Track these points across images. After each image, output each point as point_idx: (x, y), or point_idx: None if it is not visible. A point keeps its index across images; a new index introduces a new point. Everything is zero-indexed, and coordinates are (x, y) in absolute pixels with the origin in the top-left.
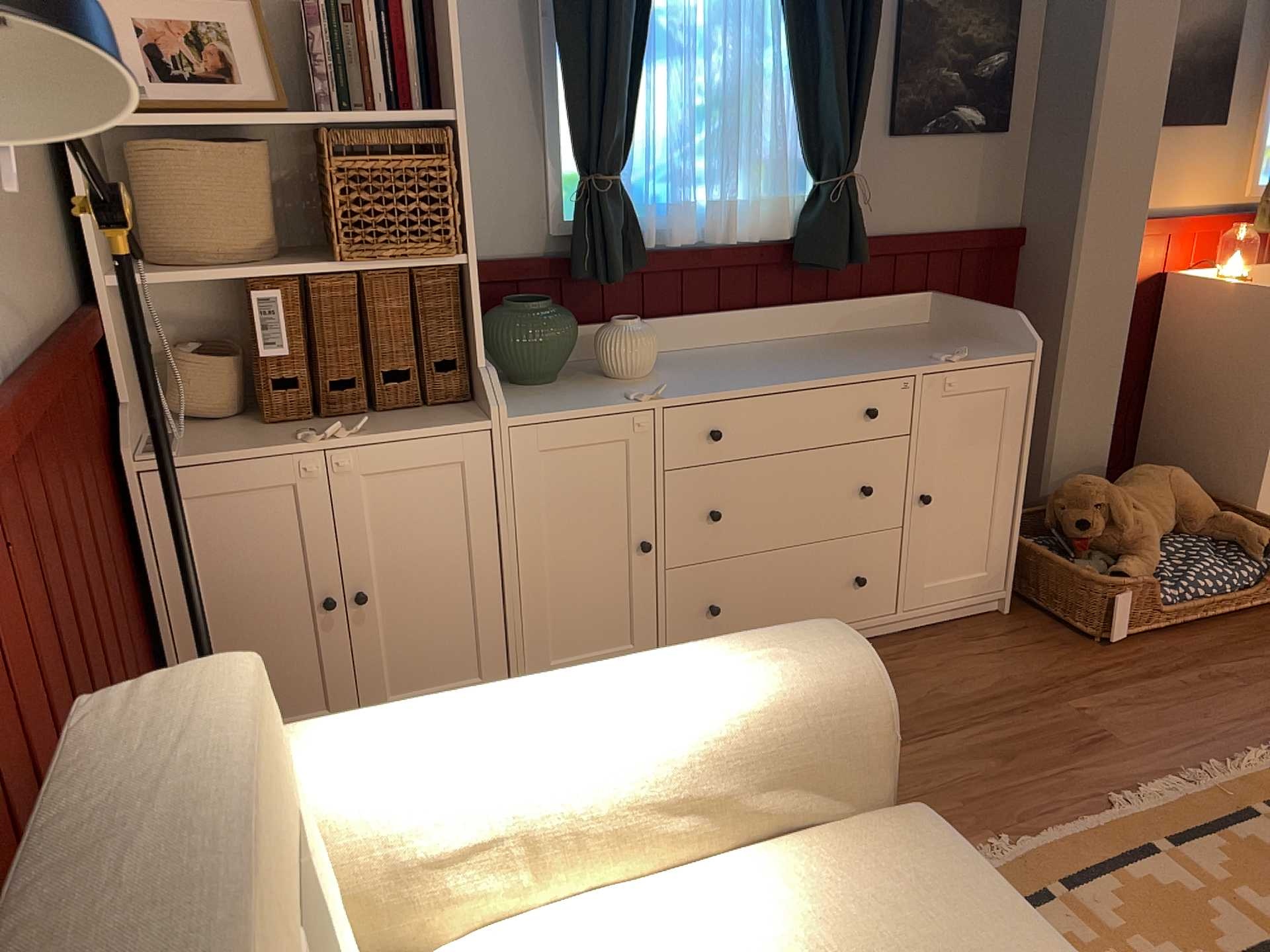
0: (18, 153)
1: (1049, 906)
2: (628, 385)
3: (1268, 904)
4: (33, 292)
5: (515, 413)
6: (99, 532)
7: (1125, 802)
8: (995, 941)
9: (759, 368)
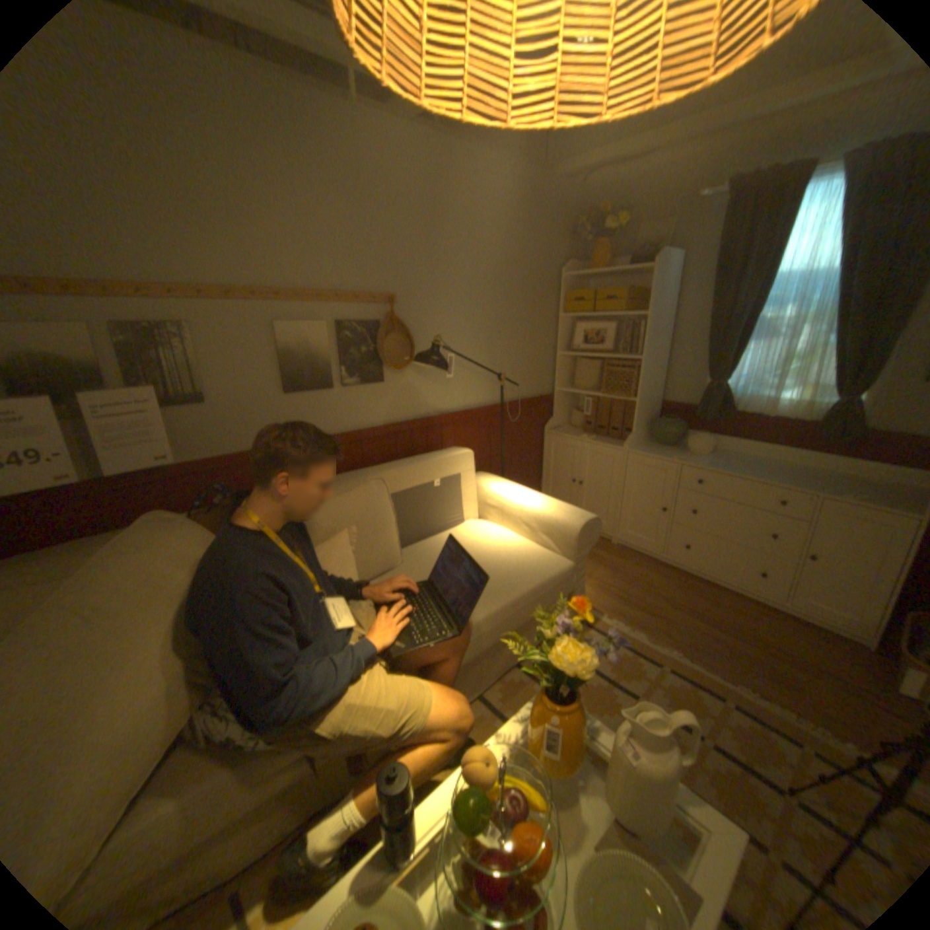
0: (536, 361)
1: (658, 668)
2: (687, 456)
3: (732, 741)
4: (526, 389)
5: (635, 450)
6: (526, 441)
7: (752, 695)
8: (534, 573)
9: (751, 468)
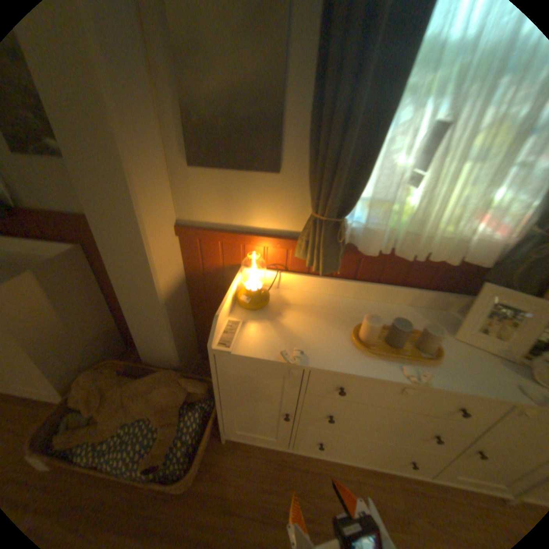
0: None
1: None
2: None
3: None
4: None
5: None
6: None
7: None
8: None
9: None
